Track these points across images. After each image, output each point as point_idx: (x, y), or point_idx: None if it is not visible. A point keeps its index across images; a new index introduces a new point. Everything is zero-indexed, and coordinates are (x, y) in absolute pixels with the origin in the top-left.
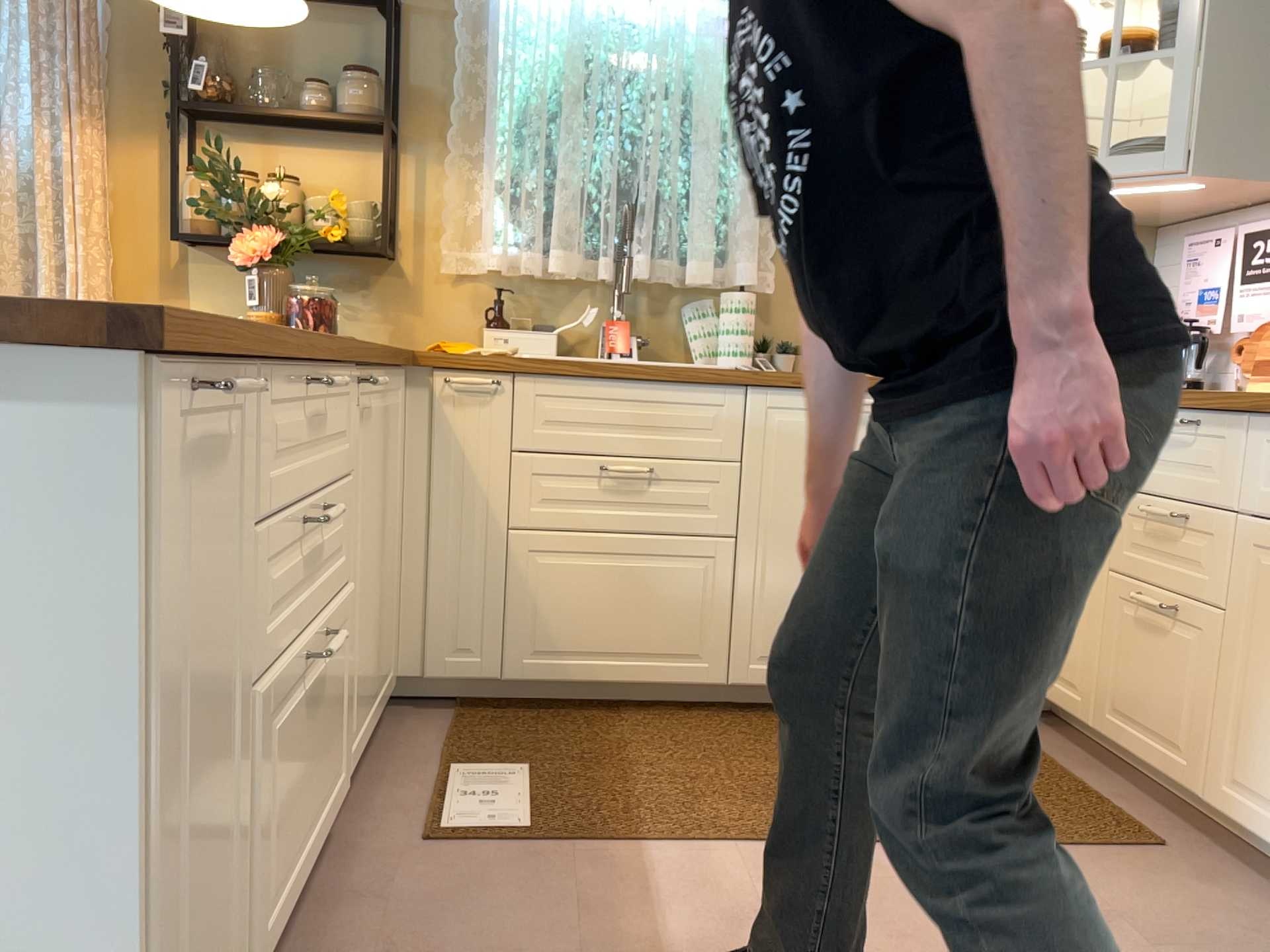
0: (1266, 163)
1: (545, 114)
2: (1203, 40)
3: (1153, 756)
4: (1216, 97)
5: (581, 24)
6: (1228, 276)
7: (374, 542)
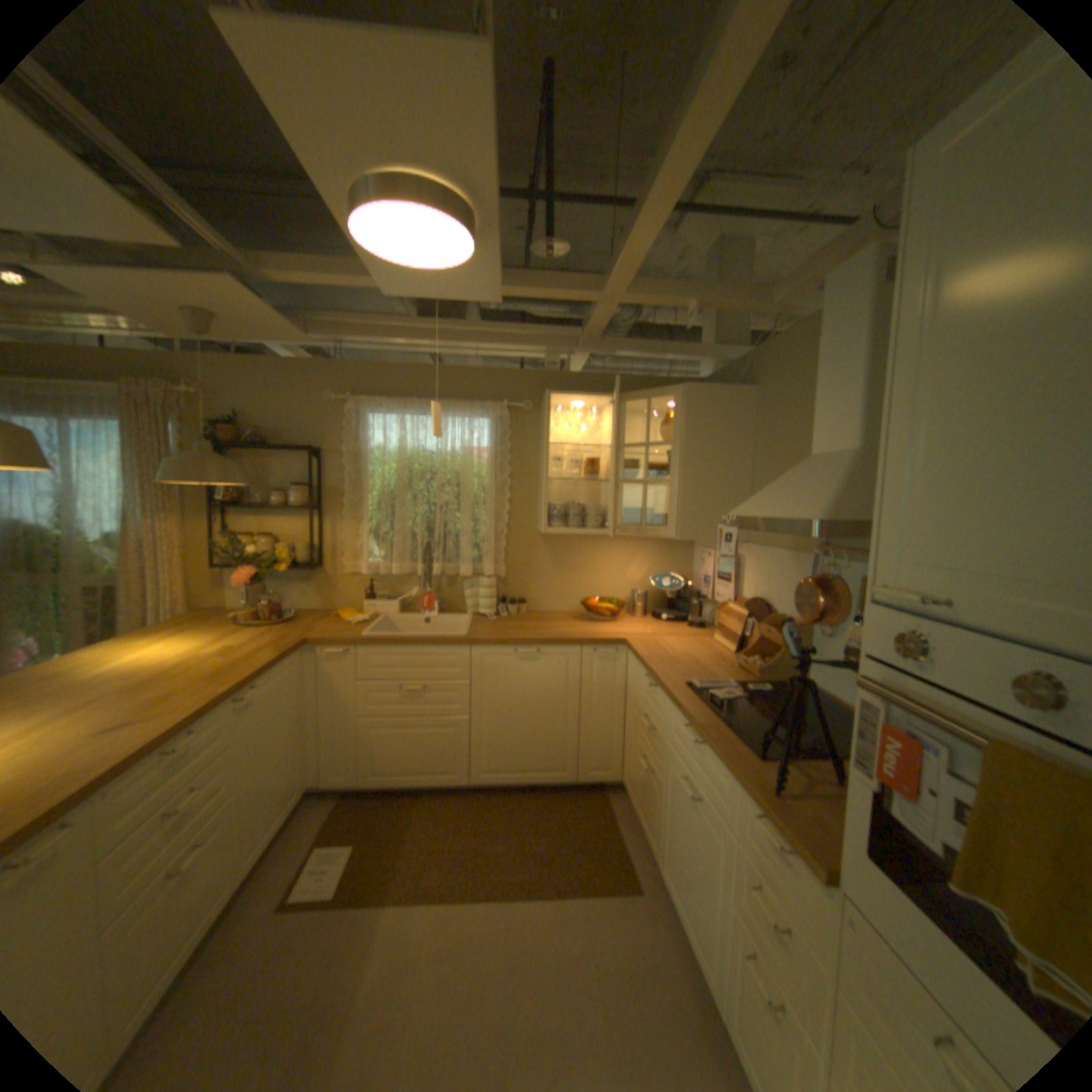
0: (714, 533)
1: (391, 496)
2: (682, 475)
3: (648, 838)
4: (687, 504)
5: (404, 456)
6: (712, 574)
7: (269, 751)
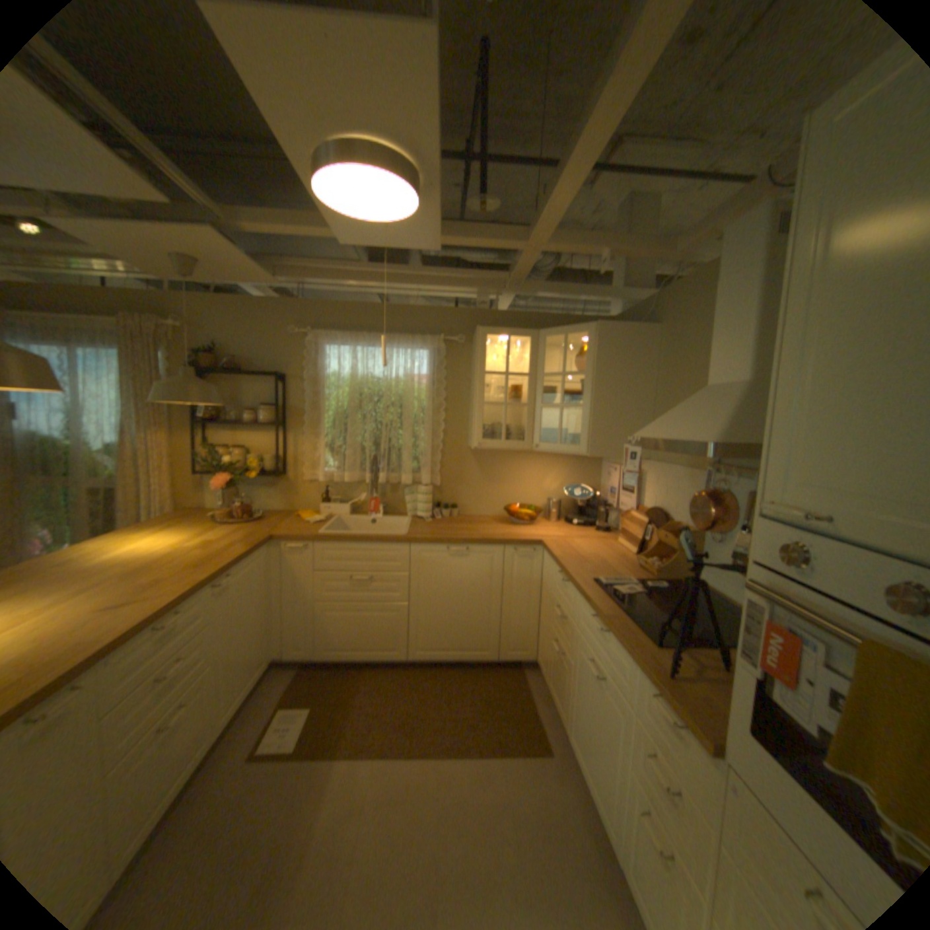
0: (620, 451)
1: (344, 415)
2: (594, 401)
3: (559, 709)
4: (598, 426)
5: (356, 381)
6: (618, 485)
7: (241, 628)
